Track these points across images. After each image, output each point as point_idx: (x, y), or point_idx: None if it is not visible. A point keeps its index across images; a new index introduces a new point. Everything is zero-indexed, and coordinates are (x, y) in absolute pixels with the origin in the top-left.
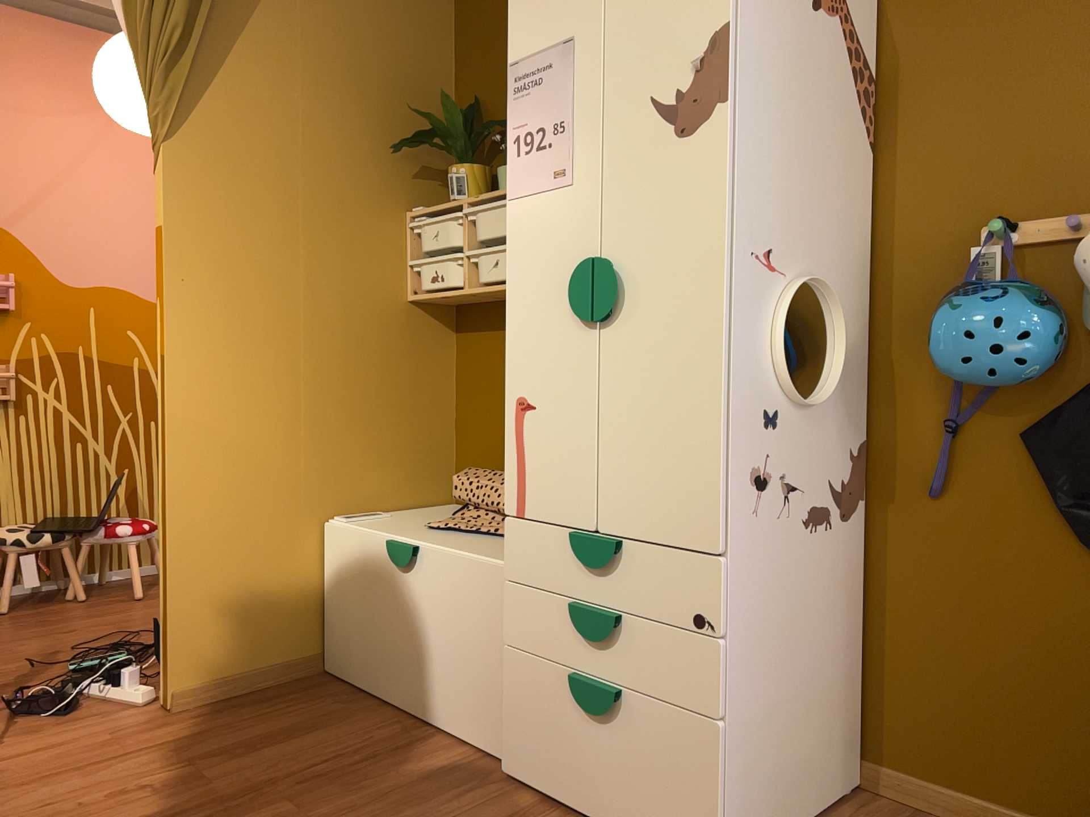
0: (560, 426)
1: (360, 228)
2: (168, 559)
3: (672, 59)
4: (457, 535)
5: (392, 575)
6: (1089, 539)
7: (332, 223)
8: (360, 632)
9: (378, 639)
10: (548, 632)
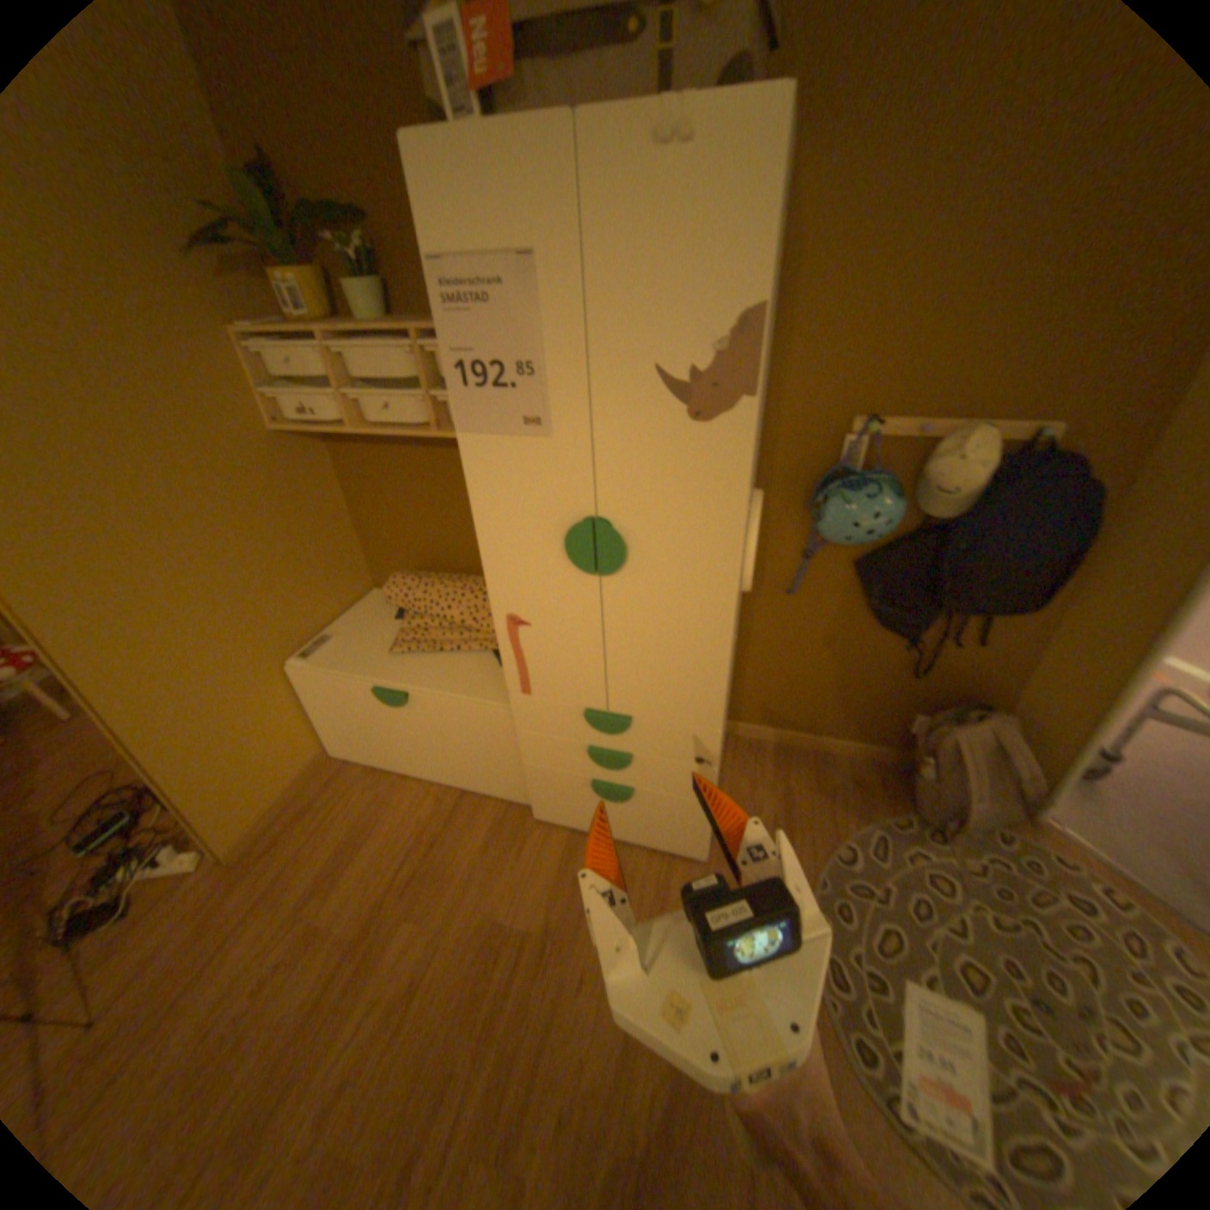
0: (562, 643)
1: (183, 369)
2: (160, 784)
3: (686, 328)
4: (426, 660)
5: (385, 708)
6: (884, 624)
7: (146, 377)
8: (361, 738)
9: (384, 744)
10: (566, 759)
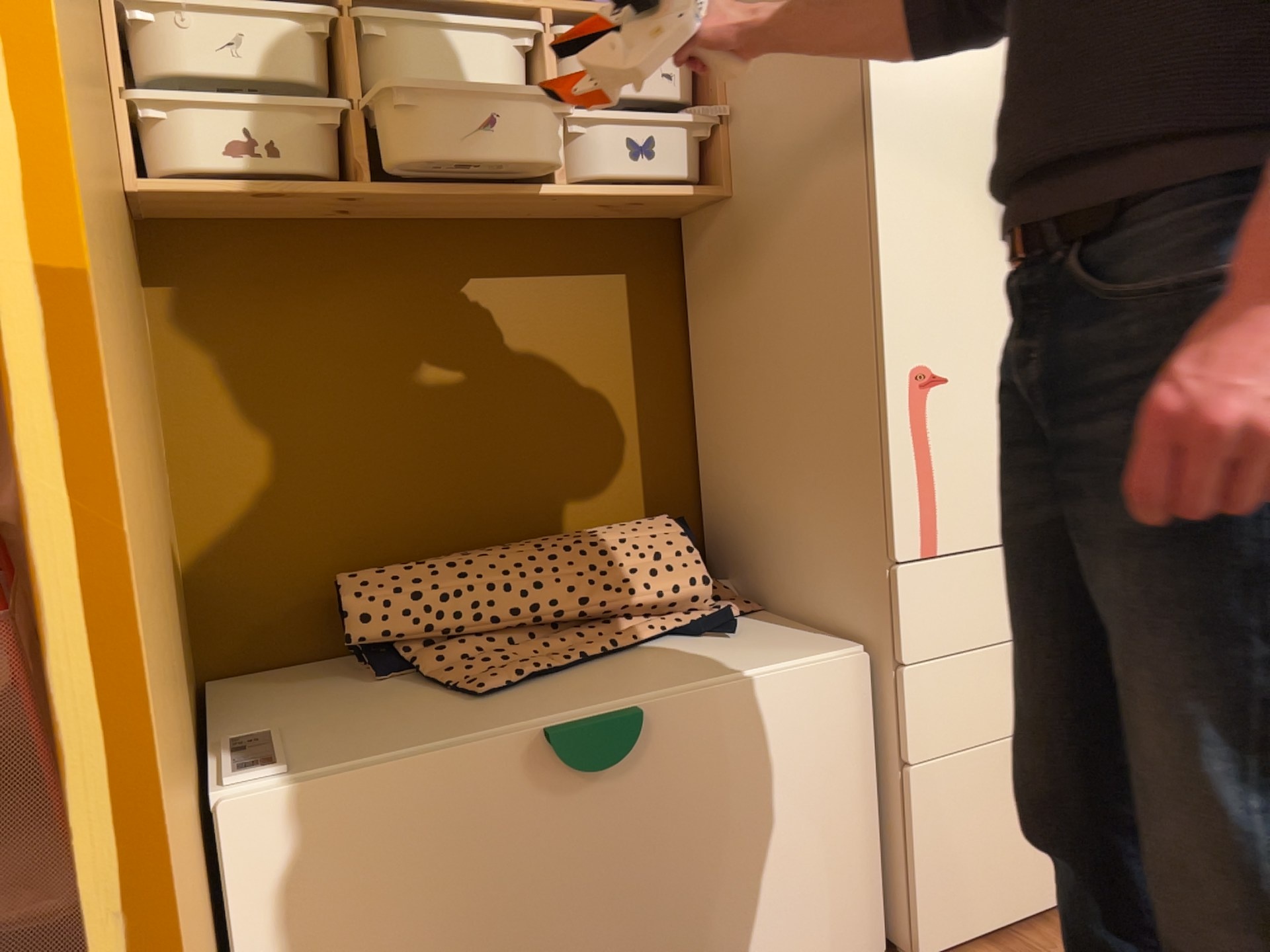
0: (992, 402)
1: None
2: None
3: None
4: (572, 678)
5: (556, 805)
6: None
7: None
8: None
9: None
10: (988, 701)
